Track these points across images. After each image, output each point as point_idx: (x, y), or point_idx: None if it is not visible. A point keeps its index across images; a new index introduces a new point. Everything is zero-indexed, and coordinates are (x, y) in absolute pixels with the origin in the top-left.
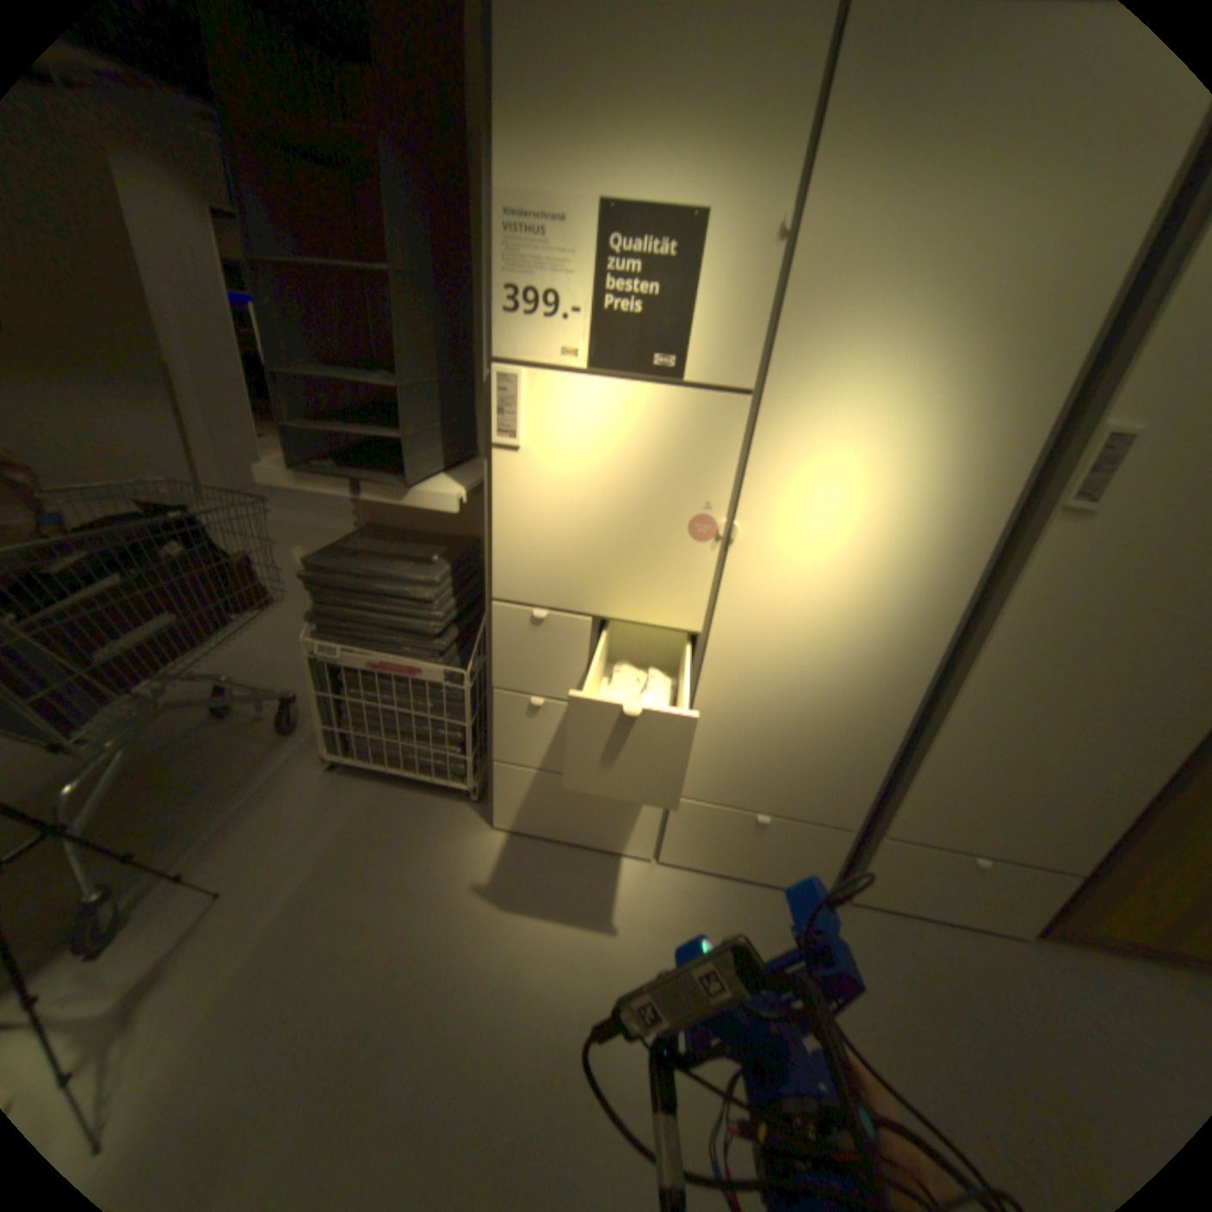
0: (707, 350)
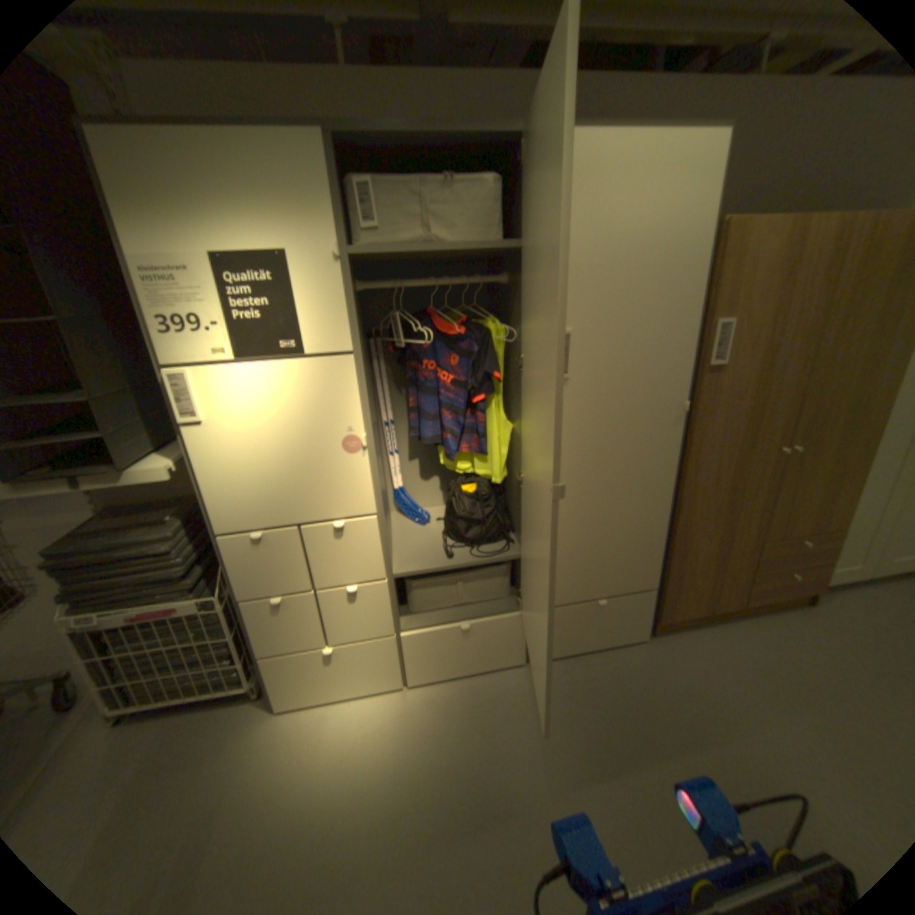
0: (314, 332)
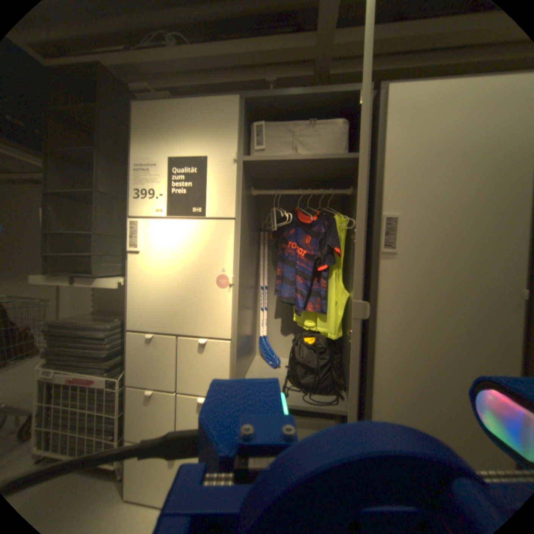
0: (213, 205)
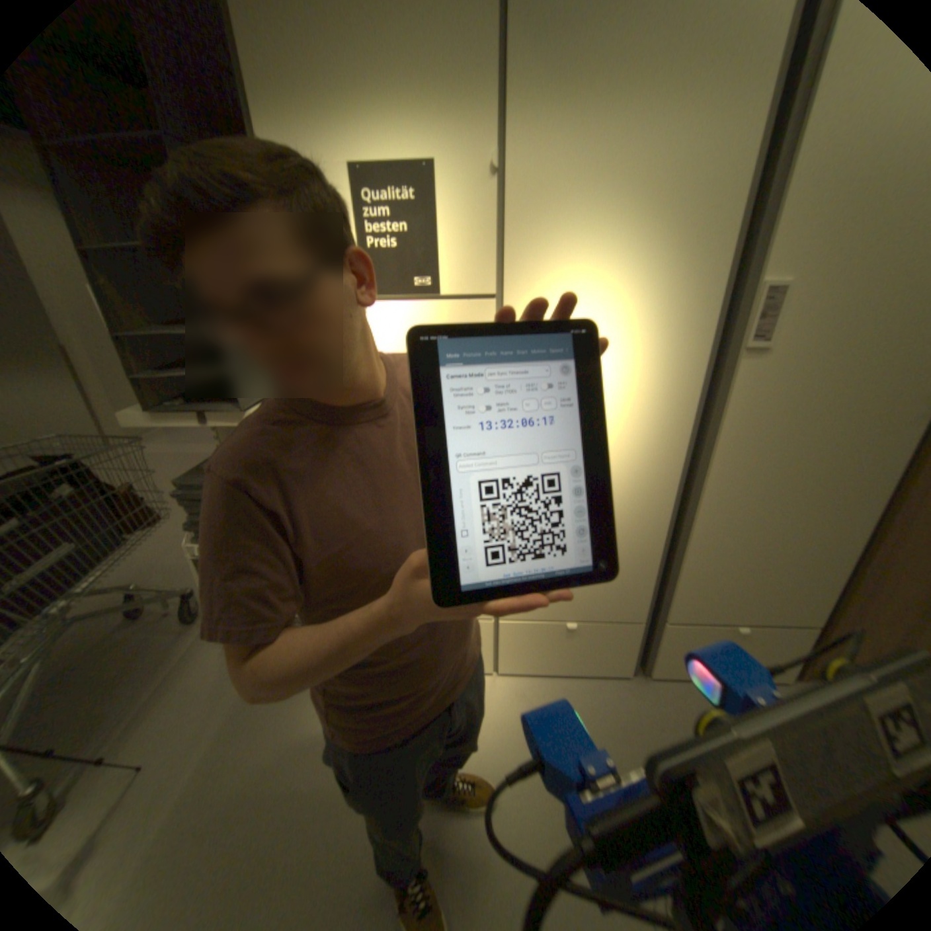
0: (454, 269)
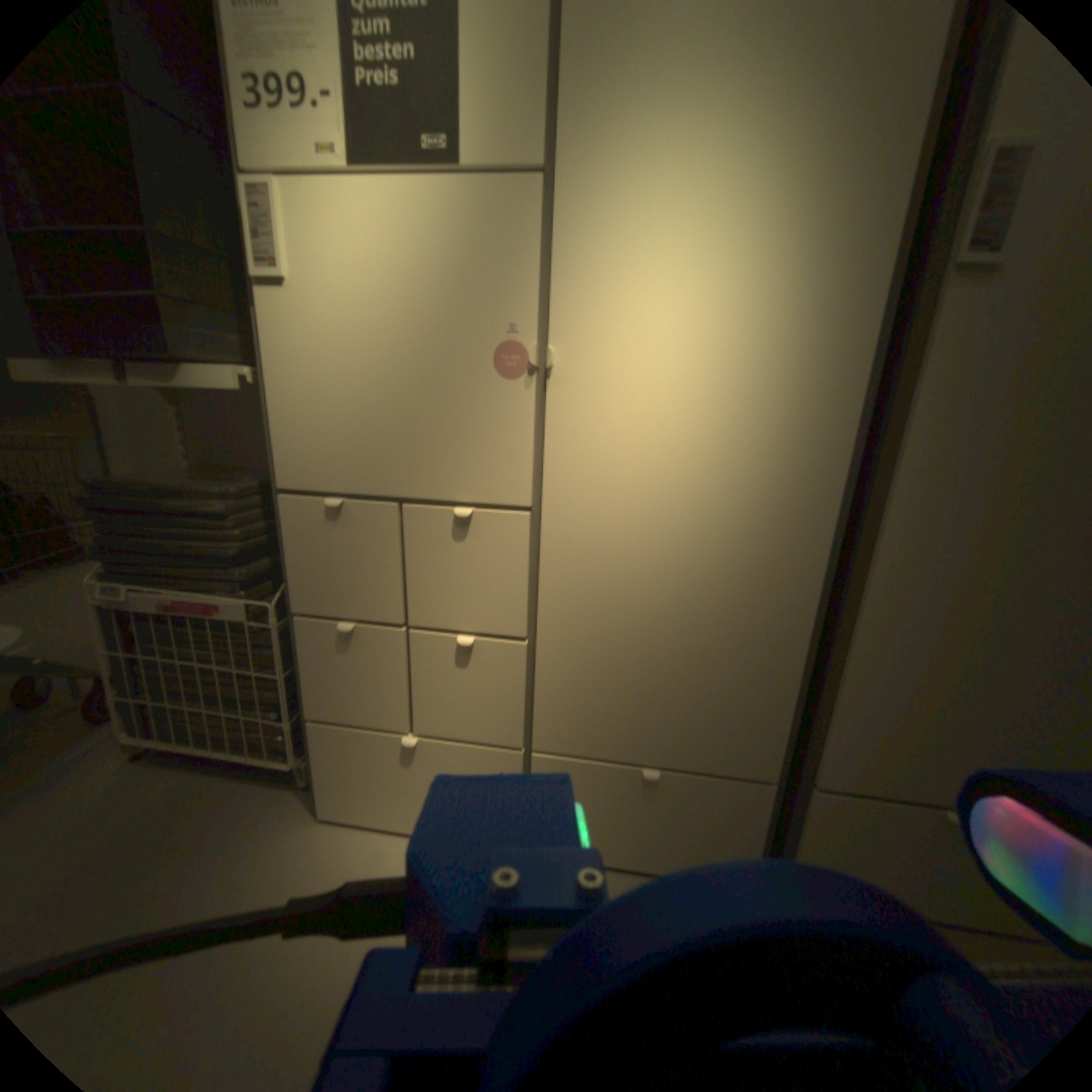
0: (482, 122)
